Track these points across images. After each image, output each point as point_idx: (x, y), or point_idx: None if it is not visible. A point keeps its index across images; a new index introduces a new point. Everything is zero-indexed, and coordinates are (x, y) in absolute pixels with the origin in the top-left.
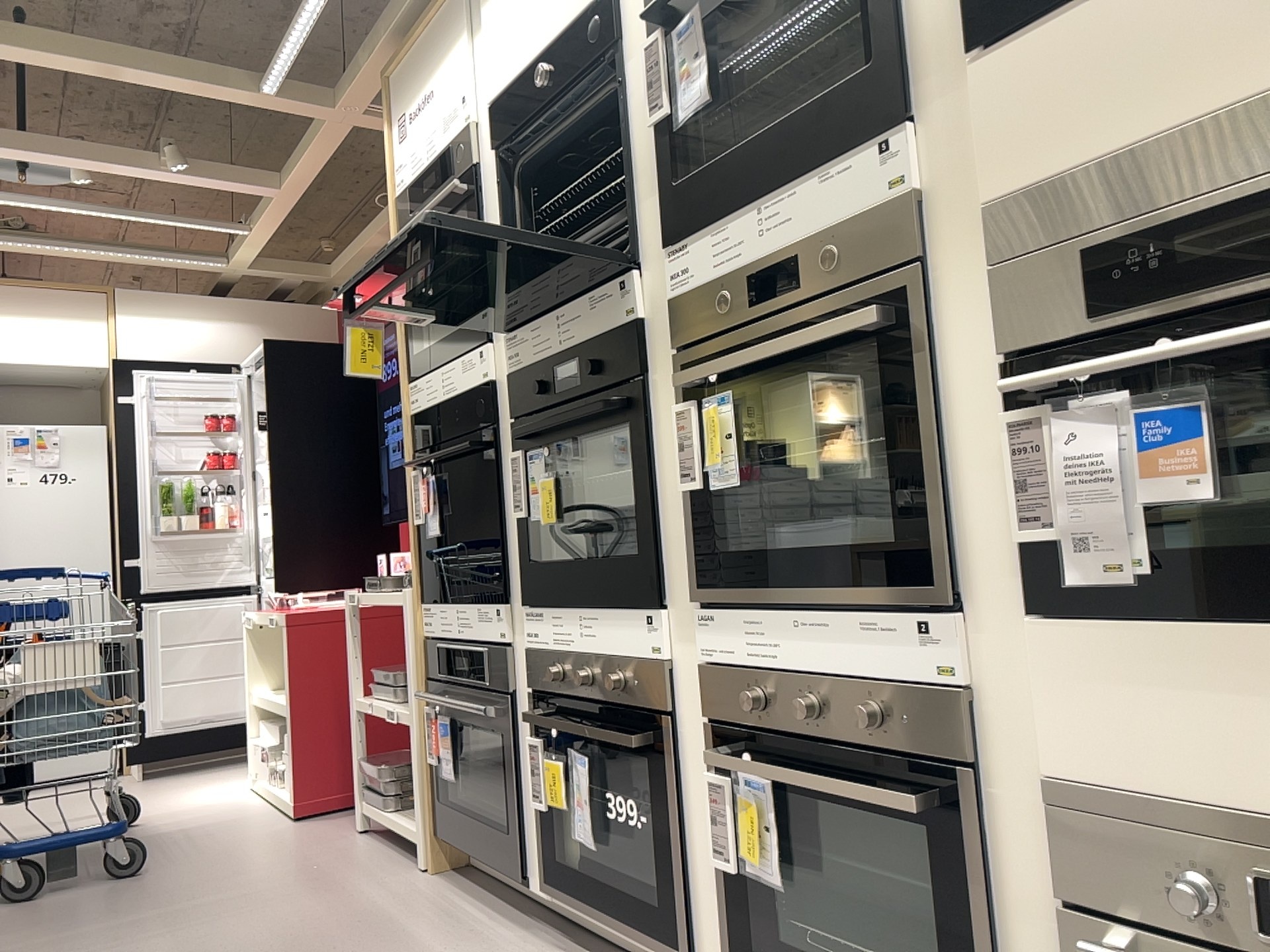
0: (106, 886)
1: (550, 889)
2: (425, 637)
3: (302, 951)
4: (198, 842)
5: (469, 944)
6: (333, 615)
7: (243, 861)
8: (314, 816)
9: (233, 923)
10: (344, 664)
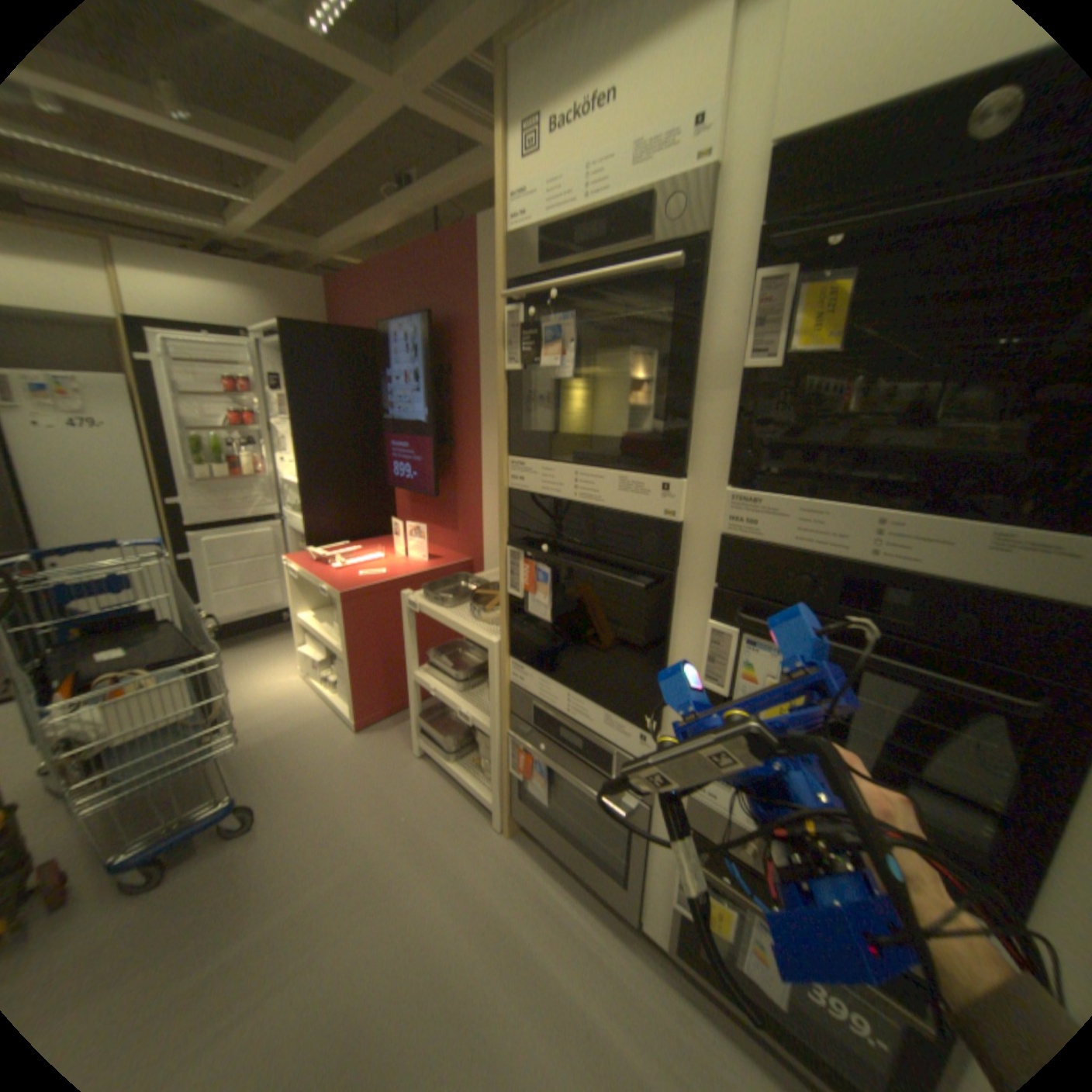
0: (224, 856)
1: (680, 960)
2: (513, 686)
3: (455, 1006)
4: (285, 770)
5: (601, 987)
6: (377, 591)
7: (337, 809)
8: (370, 731)
9: (368, 939)
10: (386, 625)
